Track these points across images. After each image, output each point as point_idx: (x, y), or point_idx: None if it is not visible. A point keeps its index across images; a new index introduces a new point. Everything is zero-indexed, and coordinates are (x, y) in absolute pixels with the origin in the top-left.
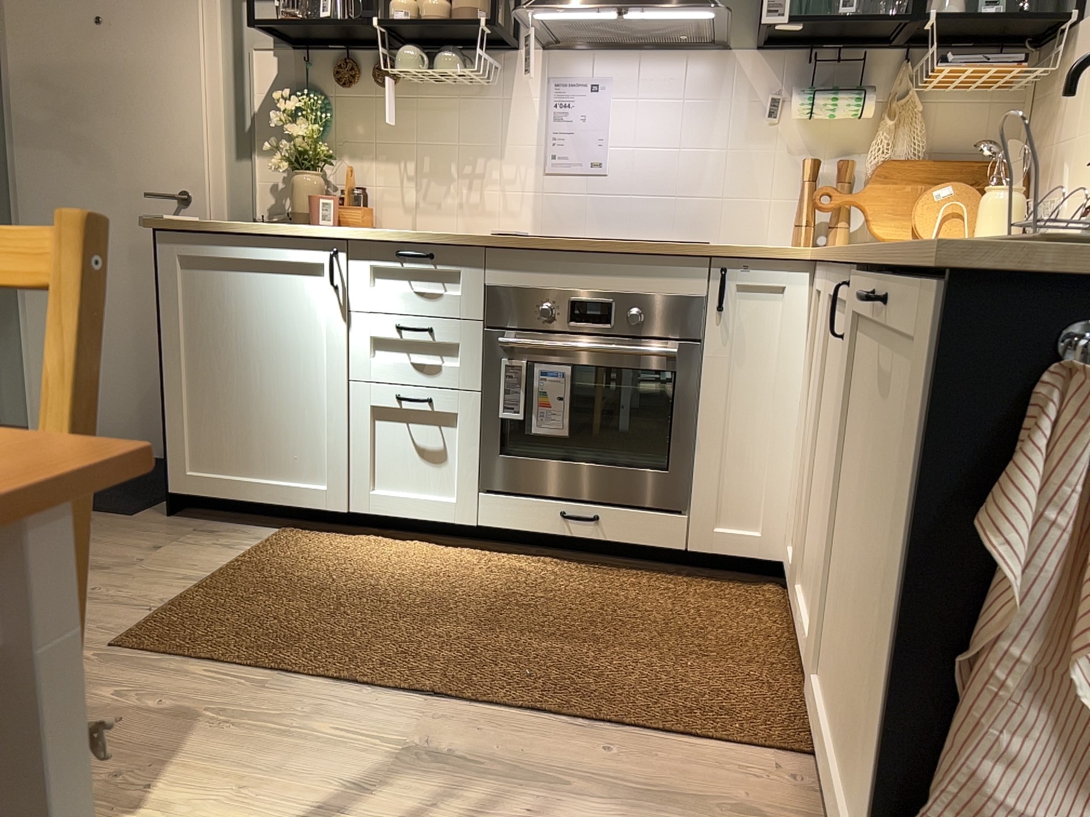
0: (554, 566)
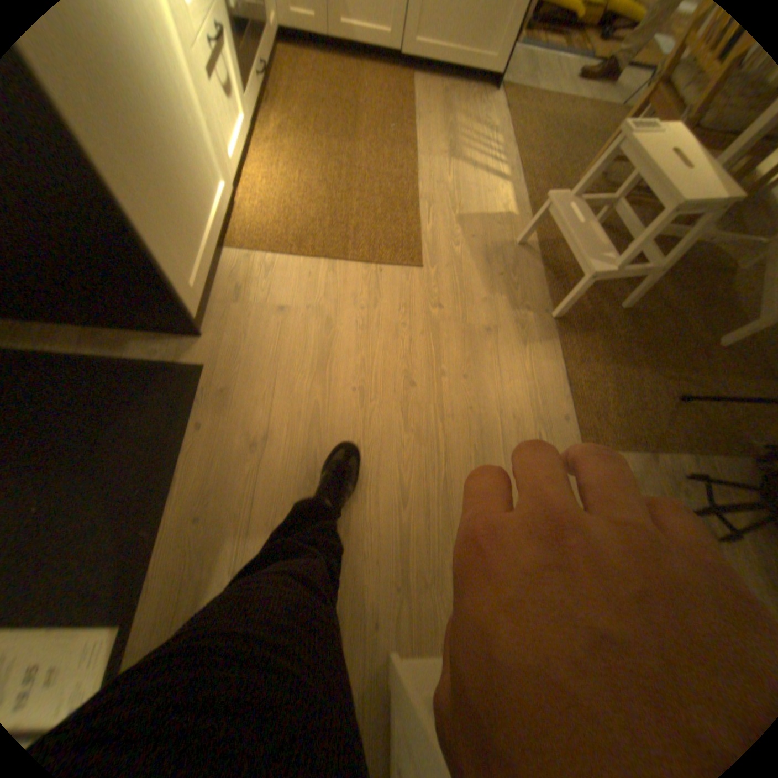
0: (264, 115)
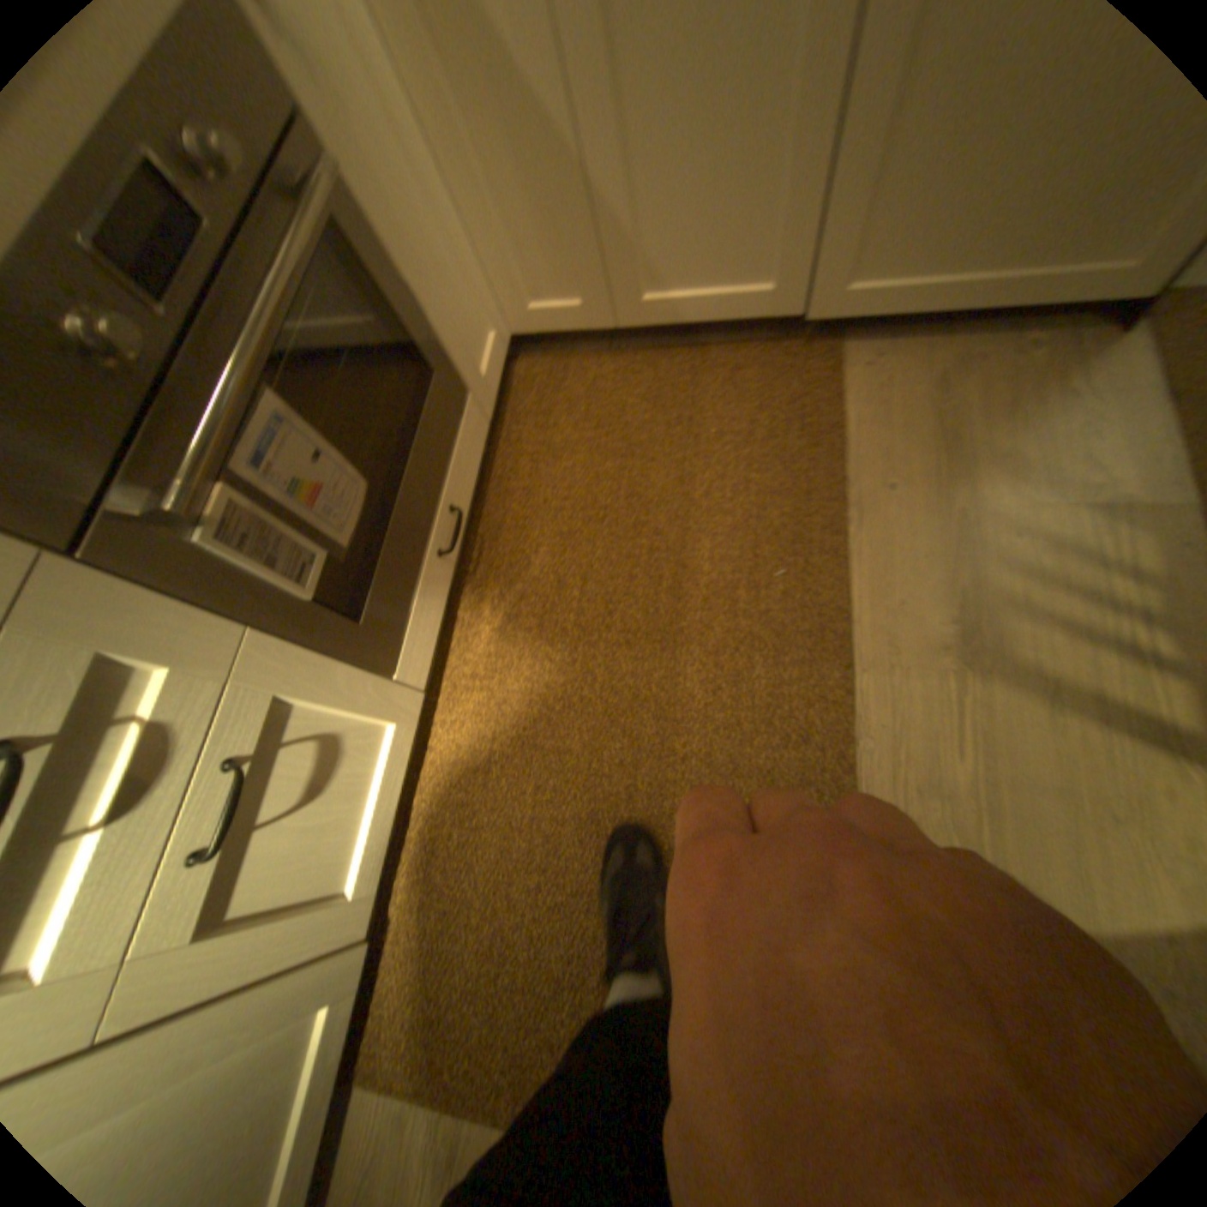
0: (476, 594)
